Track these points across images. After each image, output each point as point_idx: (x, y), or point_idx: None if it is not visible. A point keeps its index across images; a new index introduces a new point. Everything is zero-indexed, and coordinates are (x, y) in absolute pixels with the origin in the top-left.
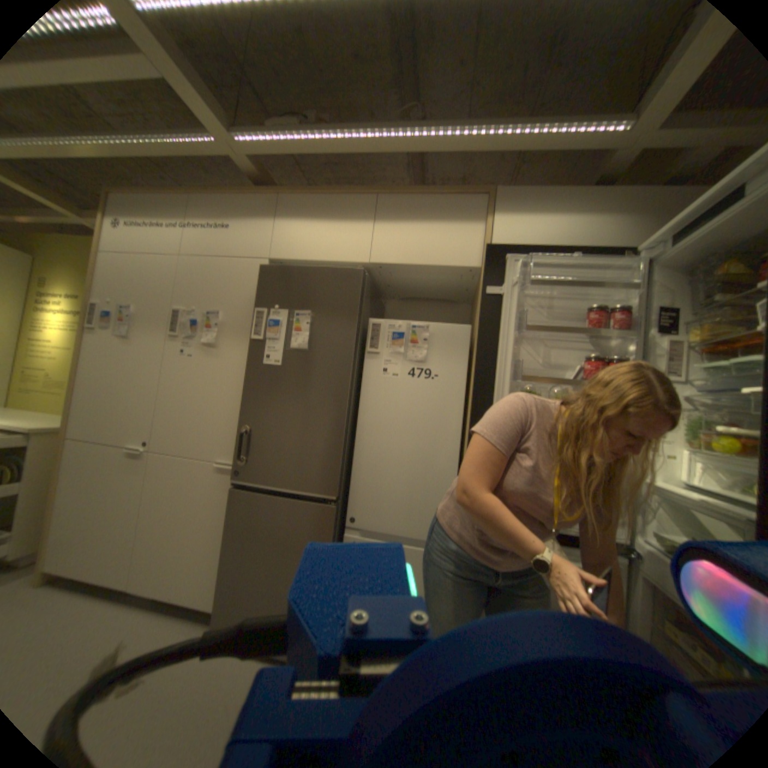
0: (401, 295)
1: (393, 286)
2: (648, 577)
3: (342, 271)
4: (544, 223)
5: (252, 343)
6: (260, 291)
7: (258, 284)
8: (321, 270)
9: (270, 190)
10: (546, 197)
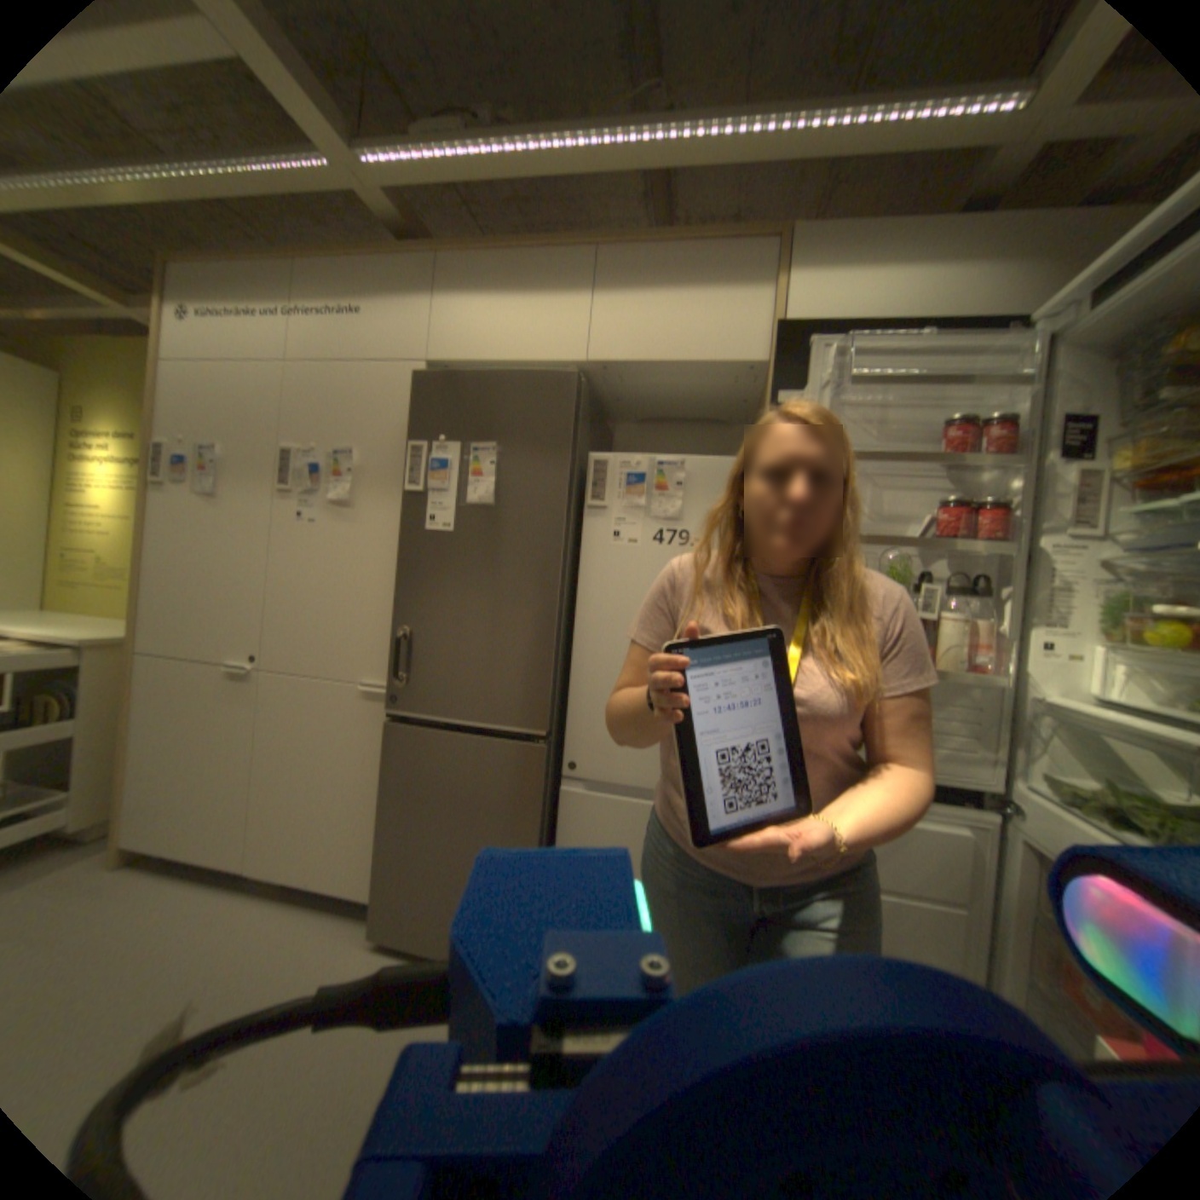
0: (639, 415)
1: (626, 399)
2: (1032, 841)
3: (543, 376)
4: (873, 282)
5: (406, 498)
6: (415, 413)
7: (411, 402)
8: (510, 375)
9: (422, 245)
10: (877, 236)
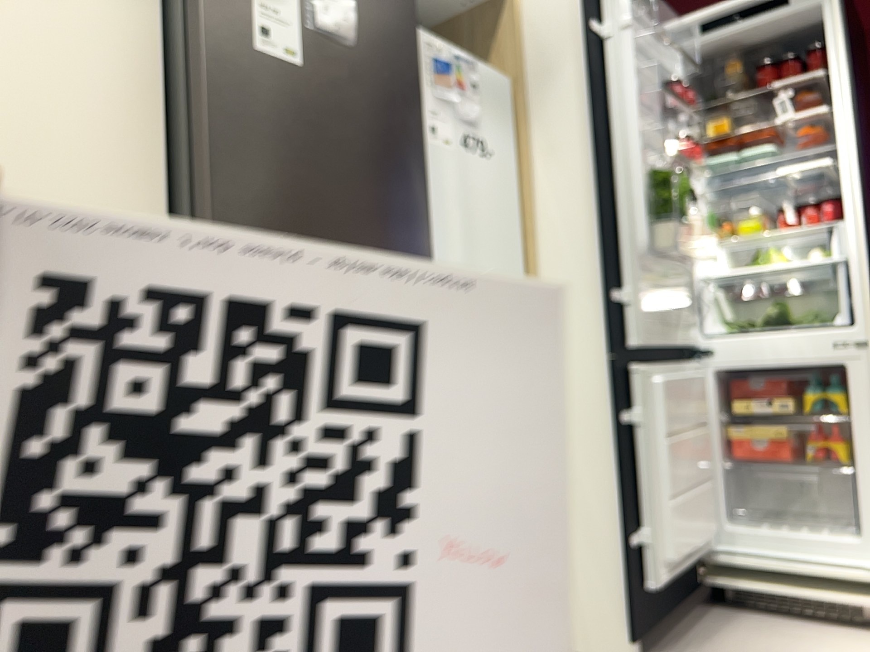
0: None
1: None
2: (723, 365)
3: None
4: None
5: None
6: None
7: None
8: None
9: None
10: None
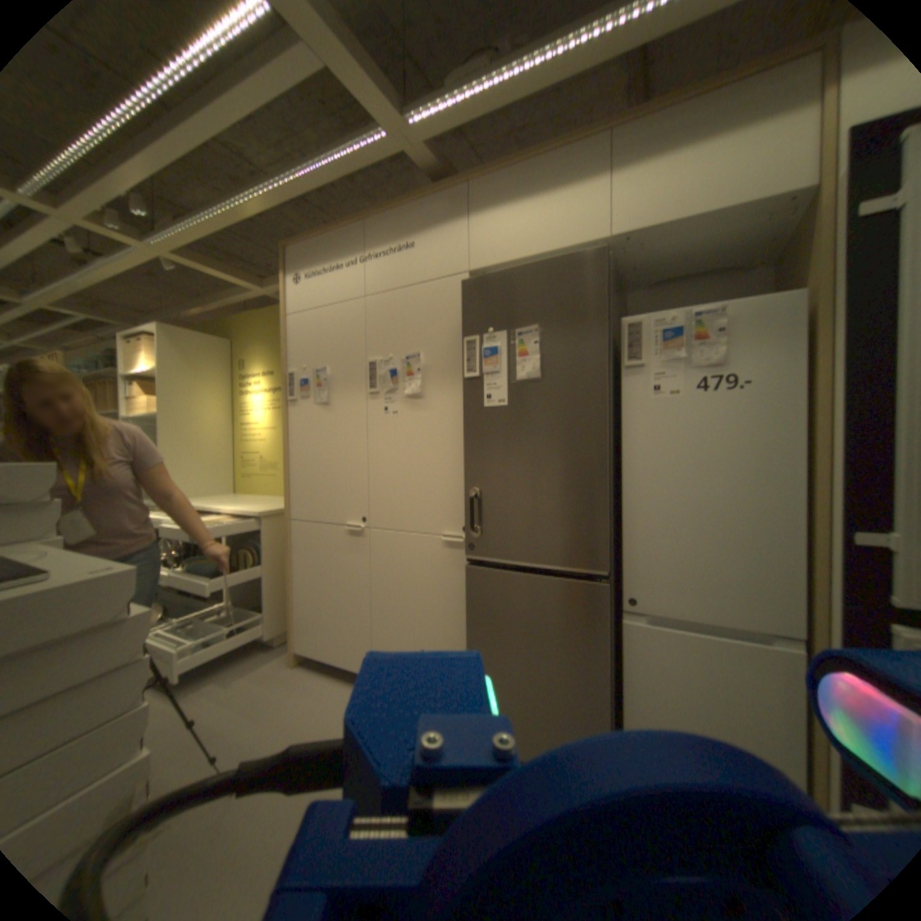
0: (653, 279)
1: (643, 265)
2: None
3: (575, 257)
4: None
5: (464, 383)
6: (464, 314)
7: (462, 305)
8: (545, 263)
9: (457, 178)
10: None
